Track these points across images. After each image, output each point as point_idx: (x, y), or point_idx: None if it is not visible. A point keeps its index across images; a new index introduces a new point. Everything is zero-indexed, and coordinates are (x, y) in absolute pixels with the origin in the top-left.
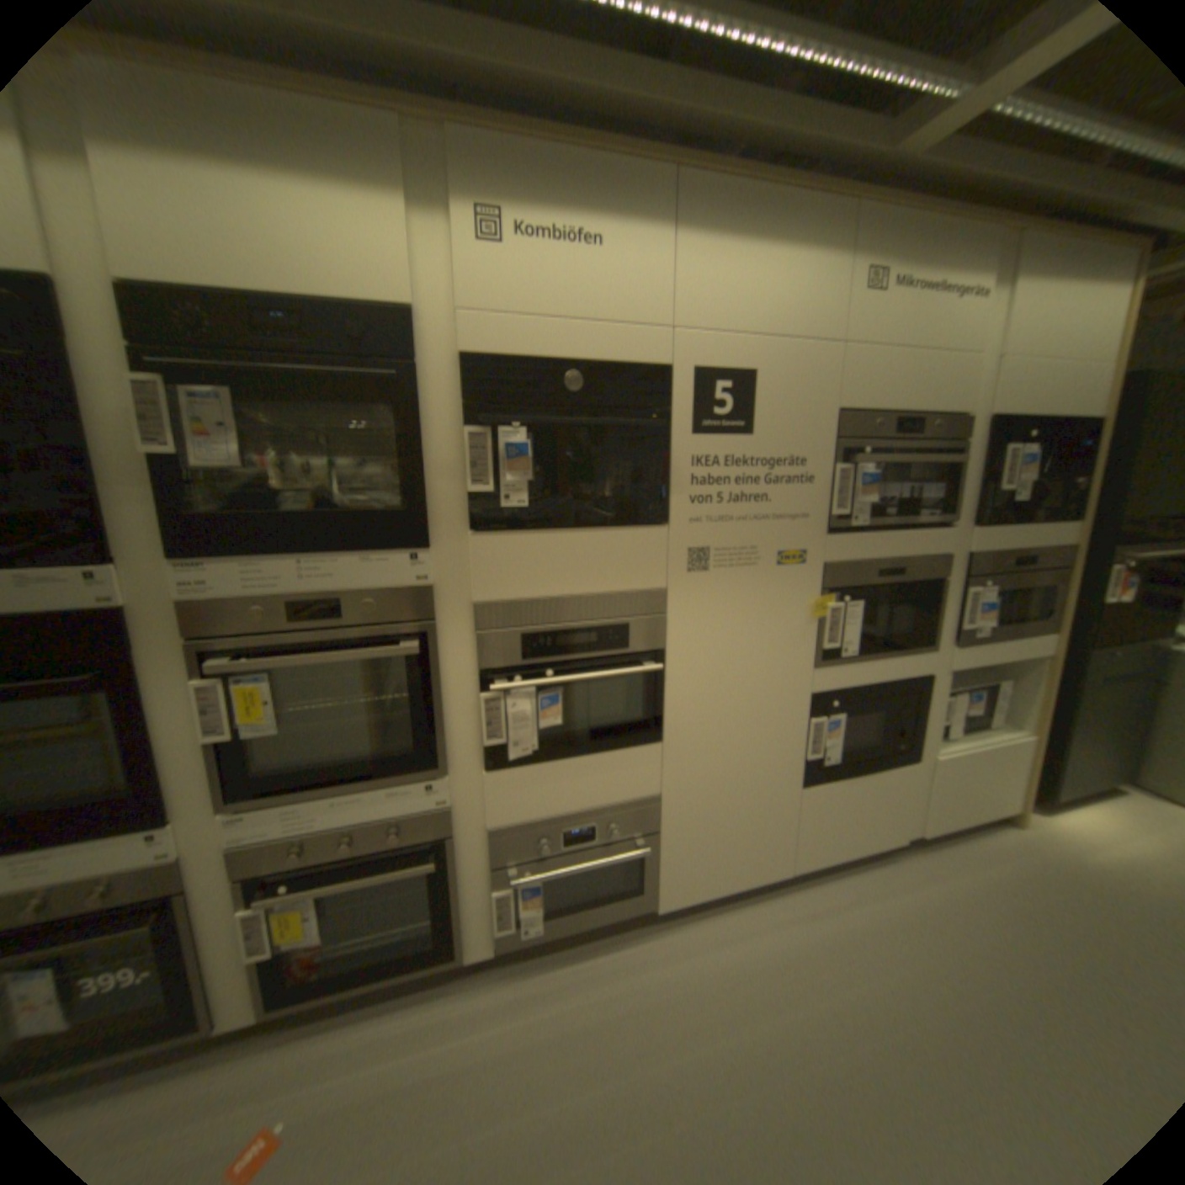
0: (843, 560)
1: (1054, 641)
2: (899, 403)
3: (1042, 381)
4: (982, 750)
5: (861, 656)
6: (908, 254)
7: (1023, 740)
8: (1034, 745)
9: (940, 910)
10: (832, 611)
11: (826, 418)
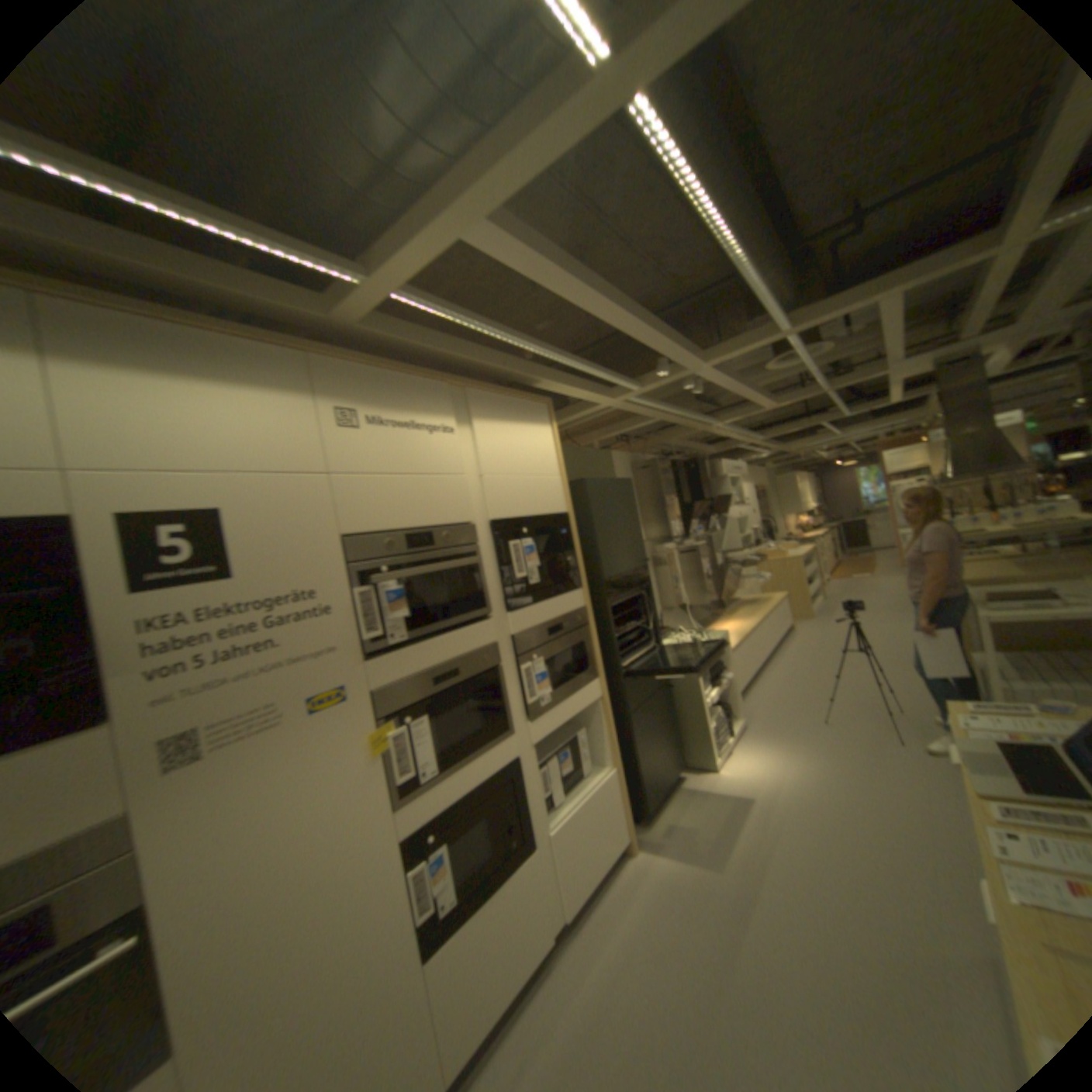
0: (392, 682)
1: (597, 686)
2: (404, 523)
3: (517, 493)
4: (581, 806)
5: (443, 774)
6: (373, 401)
7: (607, 777)
8: (615, 778)
9: (594, 1010)
10: (395, 740)
11: (330, 547)
